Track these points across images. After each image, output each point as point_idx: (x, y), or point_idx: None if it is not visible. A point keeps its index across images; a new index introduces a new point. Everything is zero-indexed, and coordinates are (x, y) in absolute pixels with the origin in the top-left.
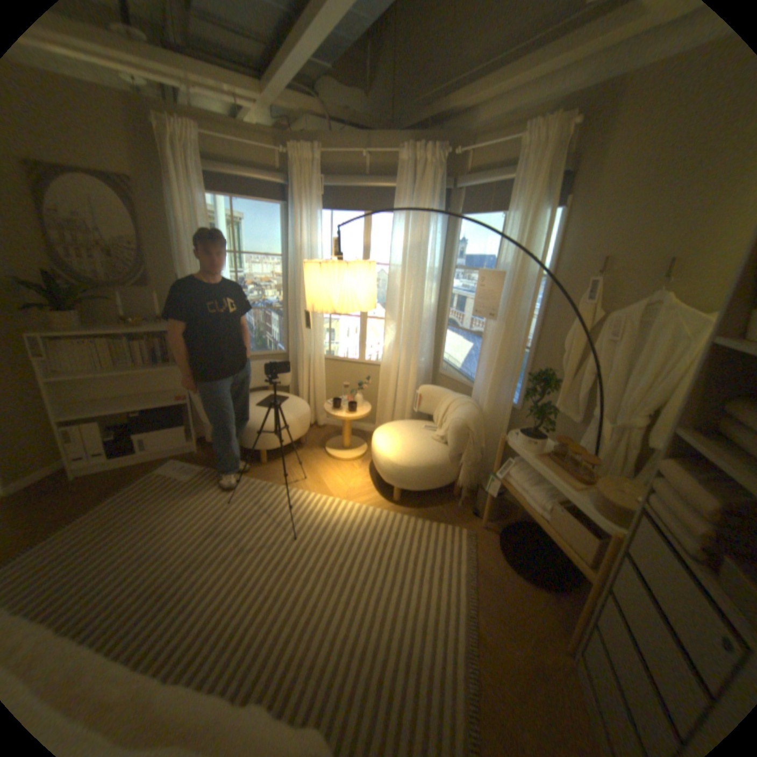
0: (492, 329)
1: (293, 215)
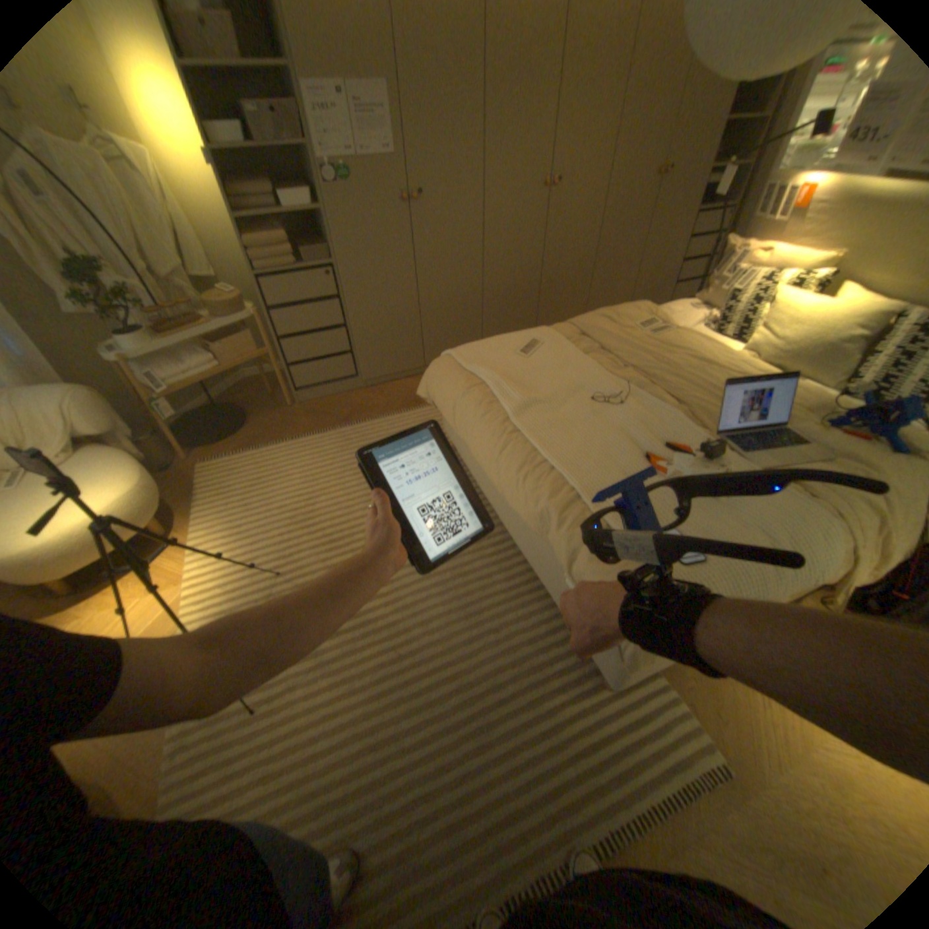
0: None
1: None
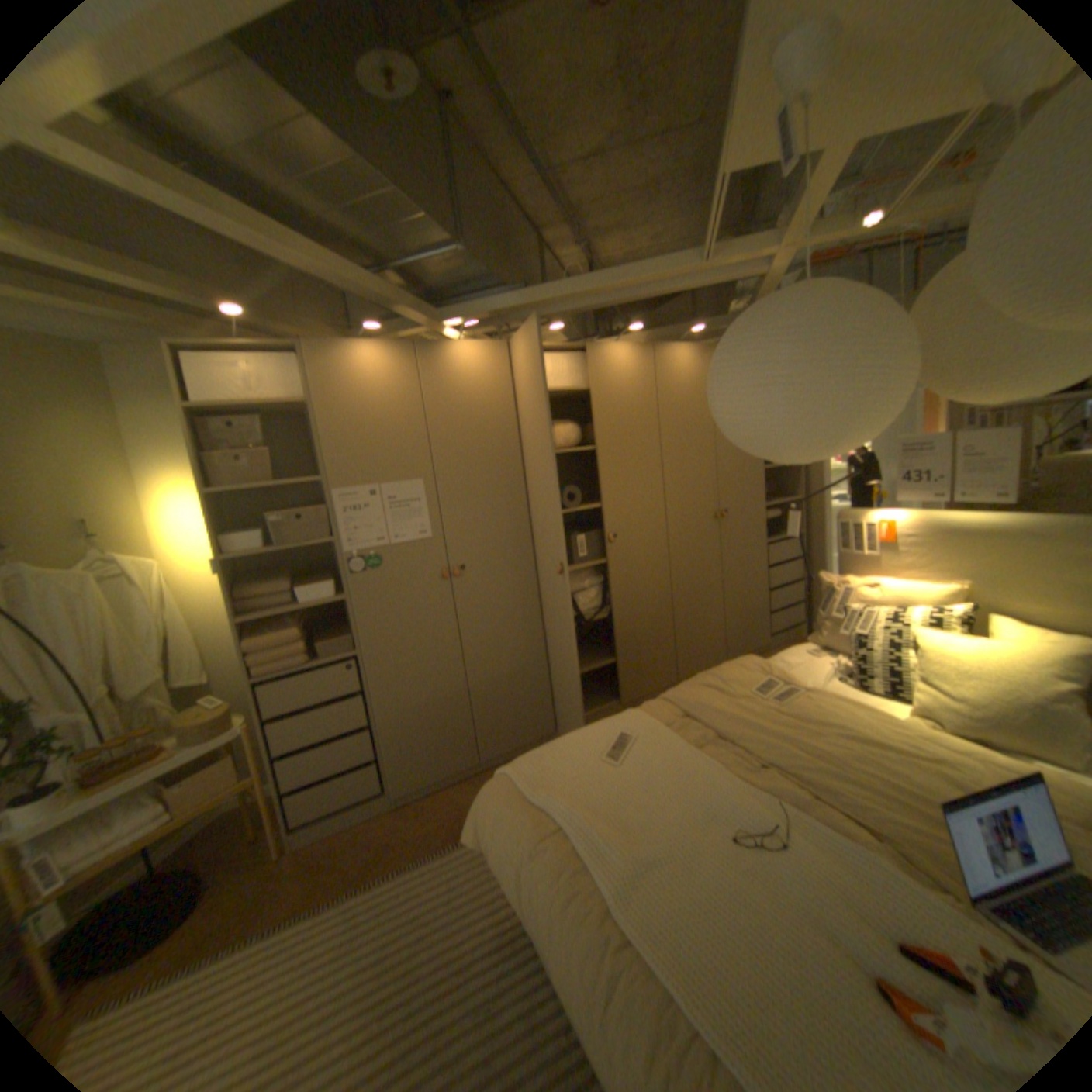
0: None
1: None
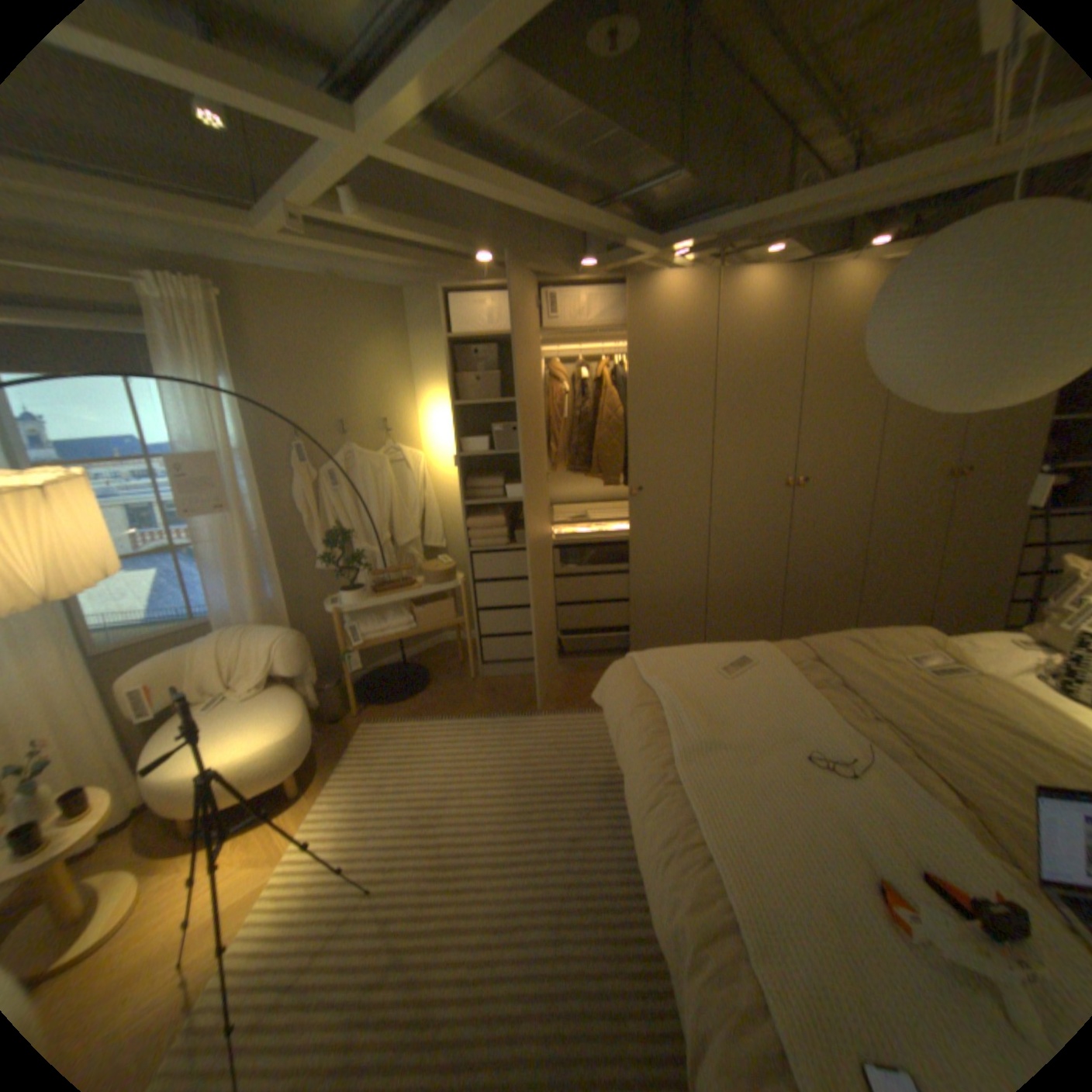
0: (209, 529)
1: None
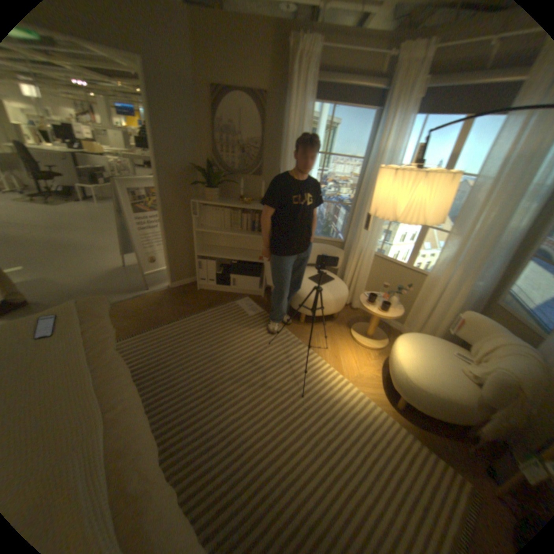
0: None
1: (385, 119)
